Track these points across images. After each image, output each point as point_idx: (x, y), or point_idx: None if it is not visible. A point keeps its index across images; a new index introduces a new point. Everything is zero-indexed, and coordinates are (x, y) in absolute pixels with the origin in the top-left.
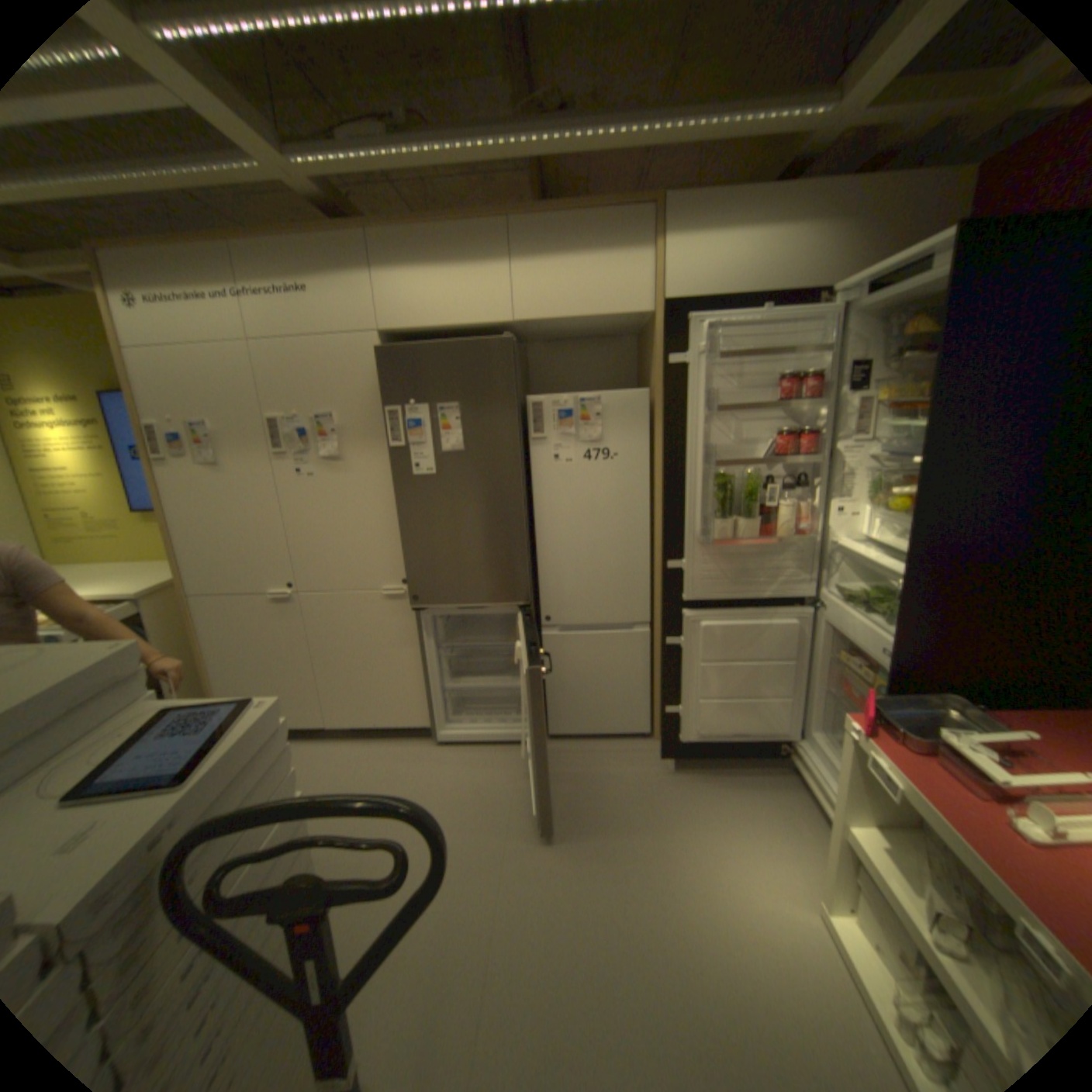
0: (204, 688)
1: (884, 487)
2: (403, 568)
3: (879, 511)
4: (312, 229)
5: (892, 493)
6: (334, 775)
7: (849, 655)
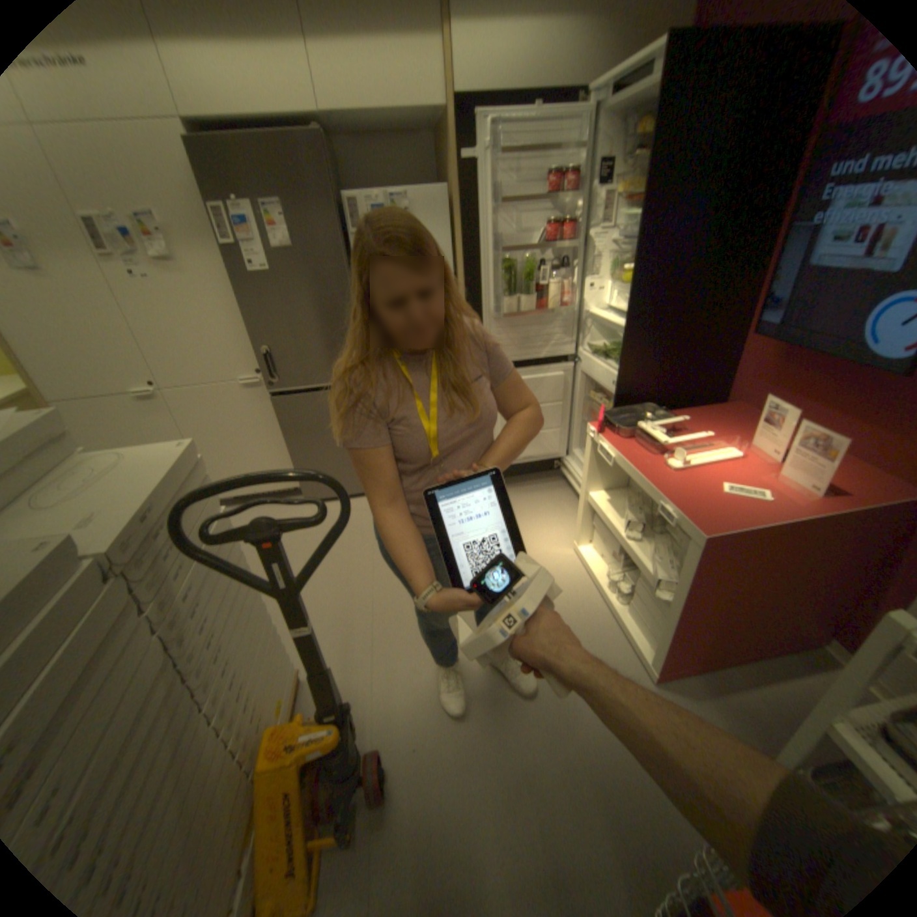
0: None
1: (619, 265)
2: (255, 360)
3: (617, 285)
4: None
5: (624, 269)
6: None
7: (596, 394)
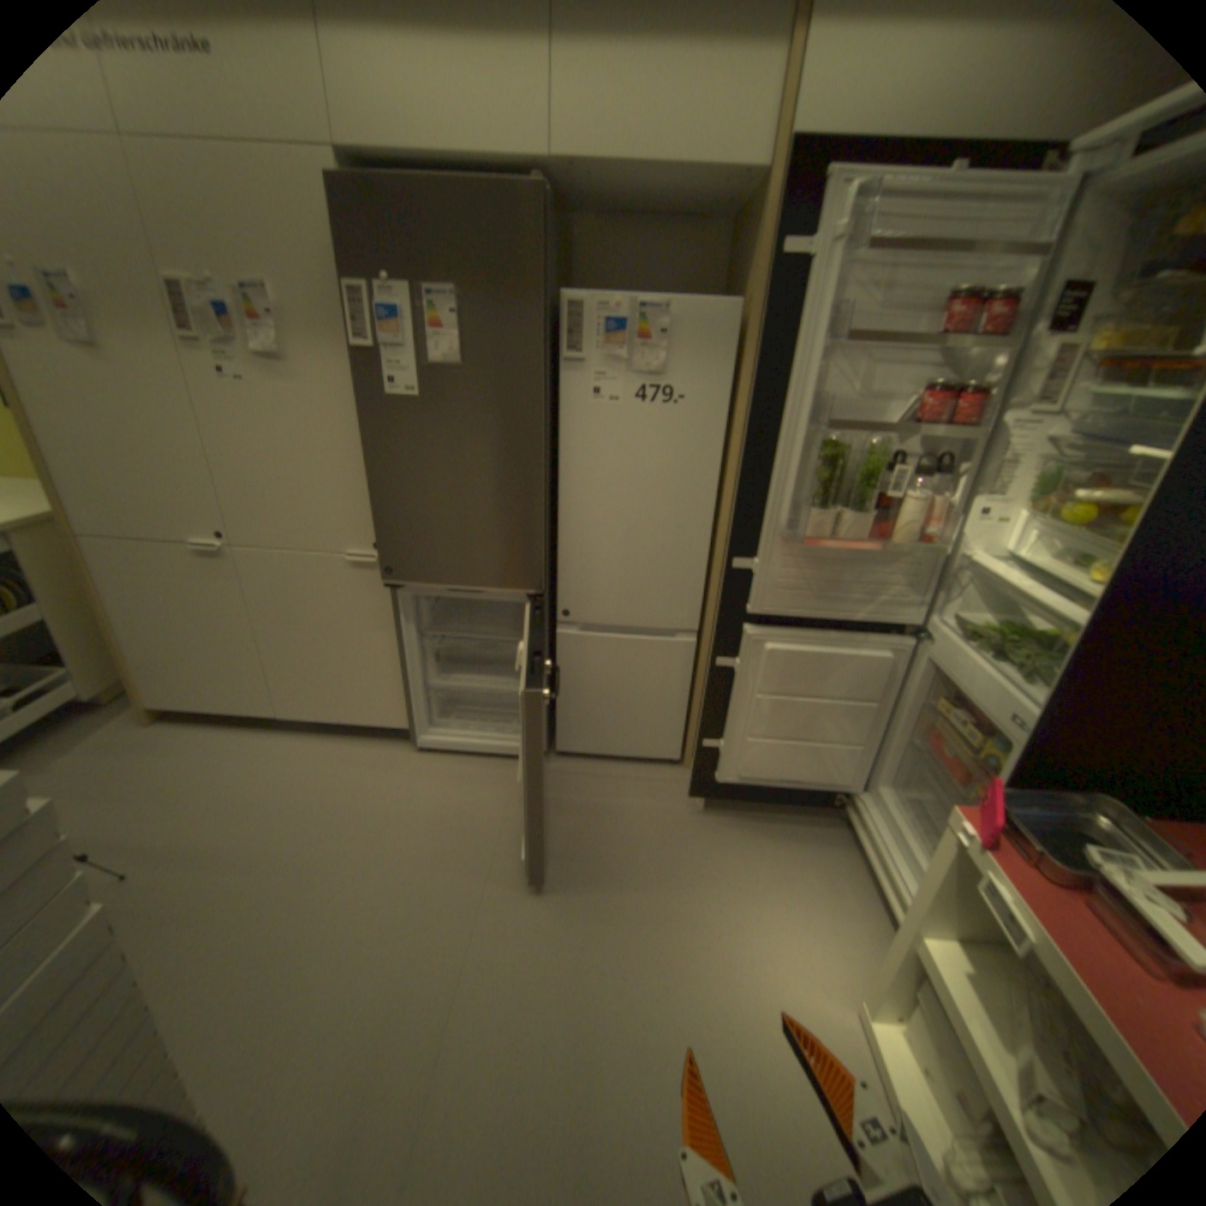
0: (115, 658)
1: (1059, 485)
2: (375, 528)
3: (1040, 518)
4: None
5: (1071, 495)
6: (283, 779)
7: (947, 702)
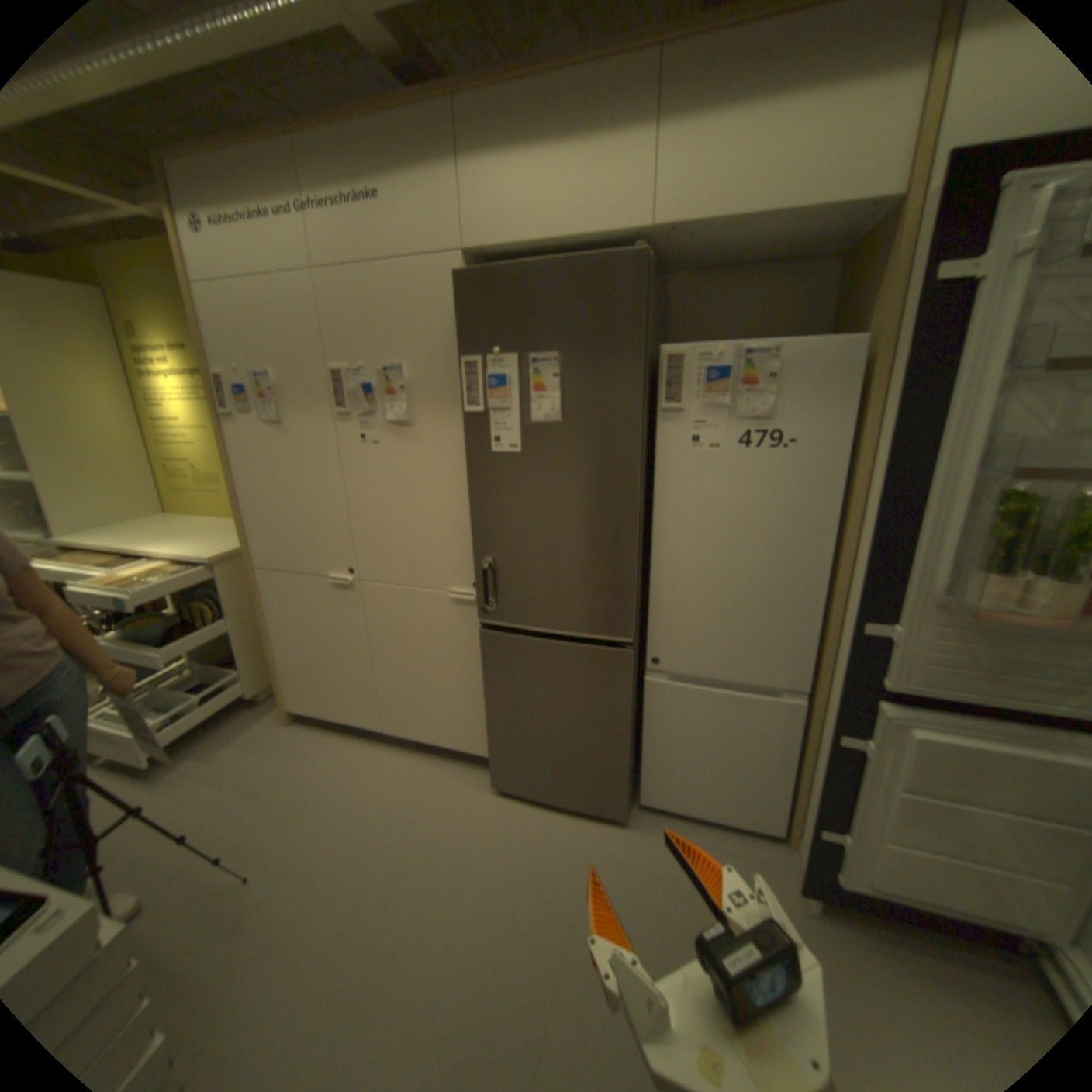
0: (270, 667)
1: None
2: (476, 568)
3: None
4: (386, 104)
5: None
6: (382, 796)
7: None
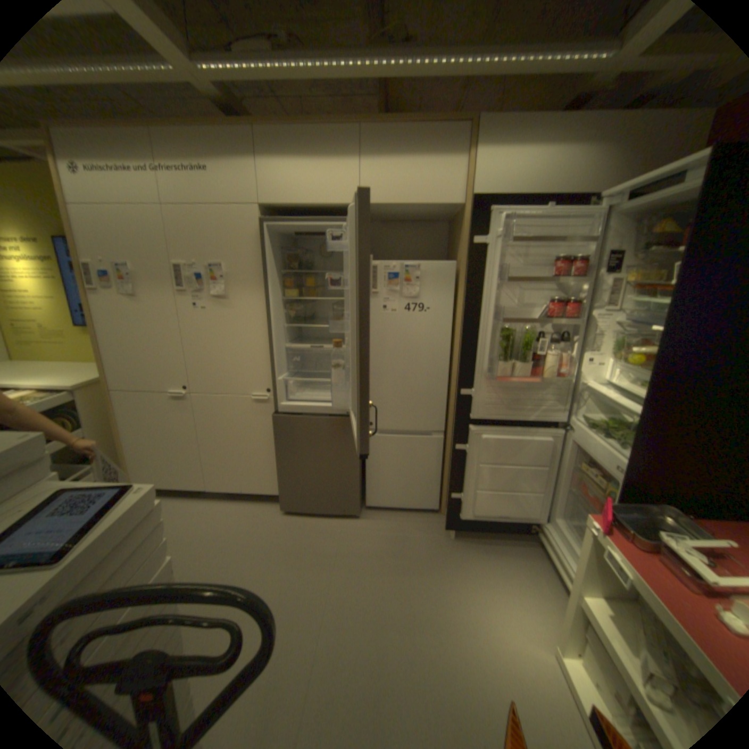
0: (119, 457)
1: (625, 346)
2: (268, 381)
3: (620, 363)
4: (213, 123)
5: (631, 351)
6: (210, 526)
7: (587, 466)
